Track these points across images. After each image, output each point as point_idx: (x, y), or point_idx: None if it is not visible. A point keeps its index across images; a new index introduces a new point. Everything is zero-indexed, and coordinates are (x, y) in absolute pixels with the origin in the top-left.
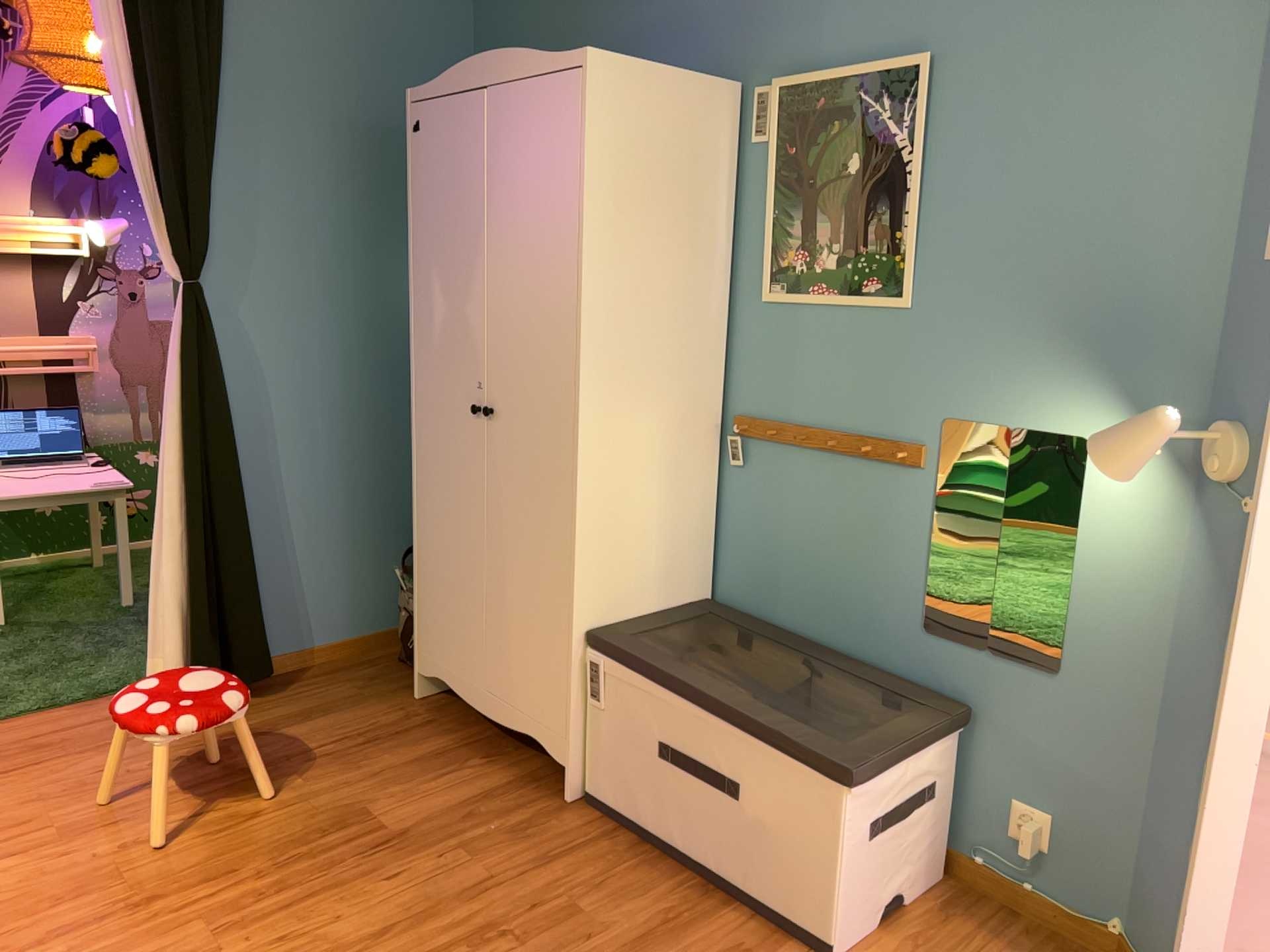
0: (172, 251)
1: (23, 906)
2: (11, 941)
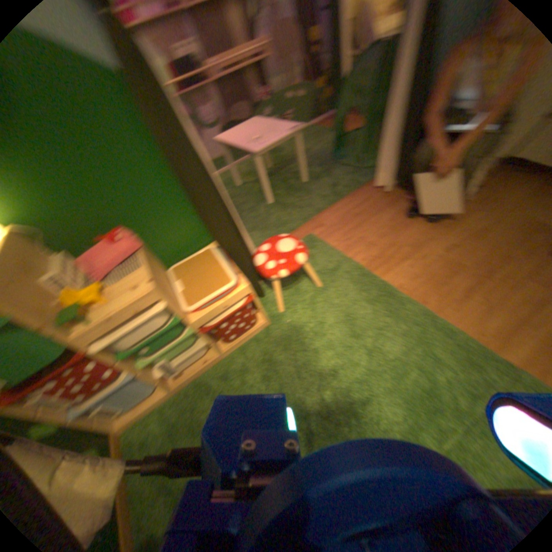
0: None
1: (436, 281)
2: (451, 297)
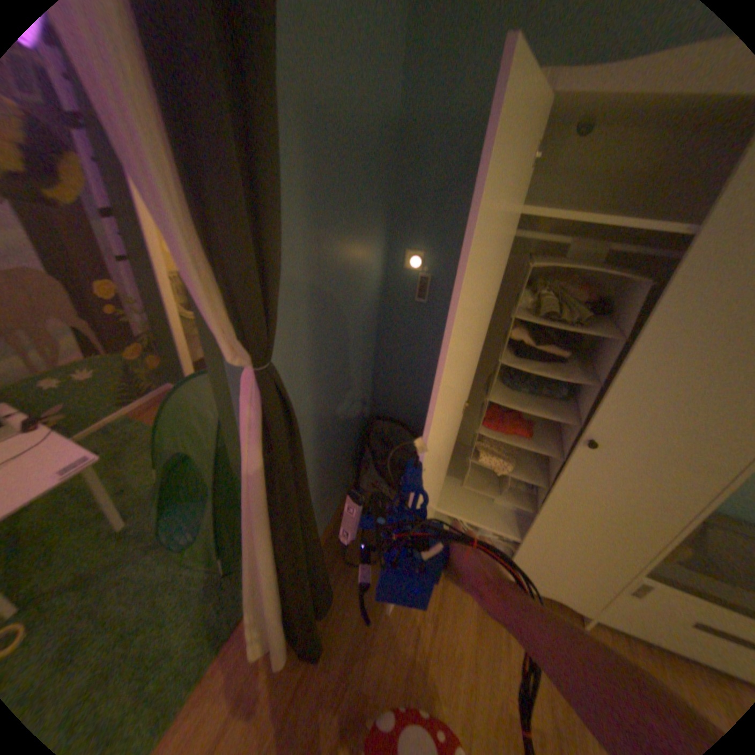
0: (240, 333)
1: None
2: None
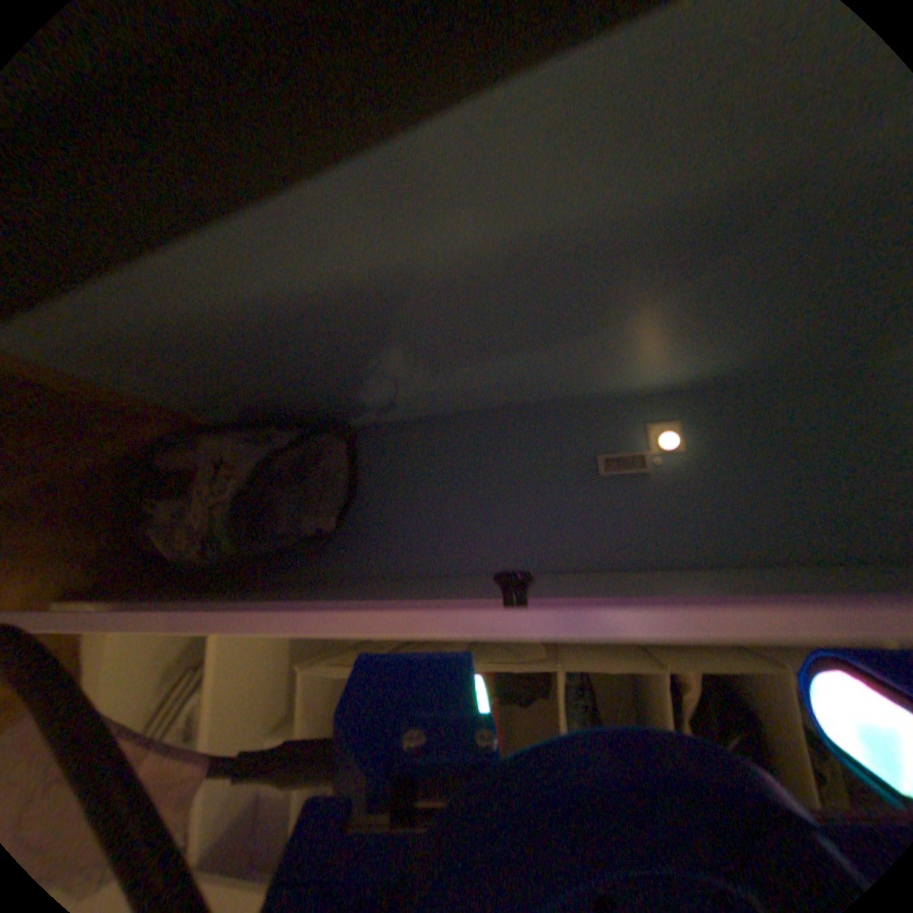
0: None
1: None
2: None
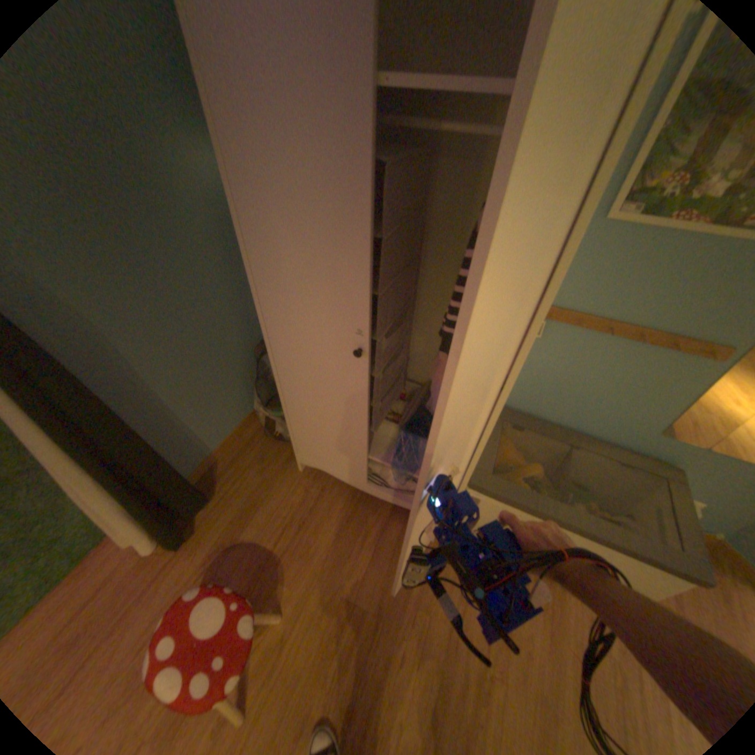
0: None
1: None
2: None
